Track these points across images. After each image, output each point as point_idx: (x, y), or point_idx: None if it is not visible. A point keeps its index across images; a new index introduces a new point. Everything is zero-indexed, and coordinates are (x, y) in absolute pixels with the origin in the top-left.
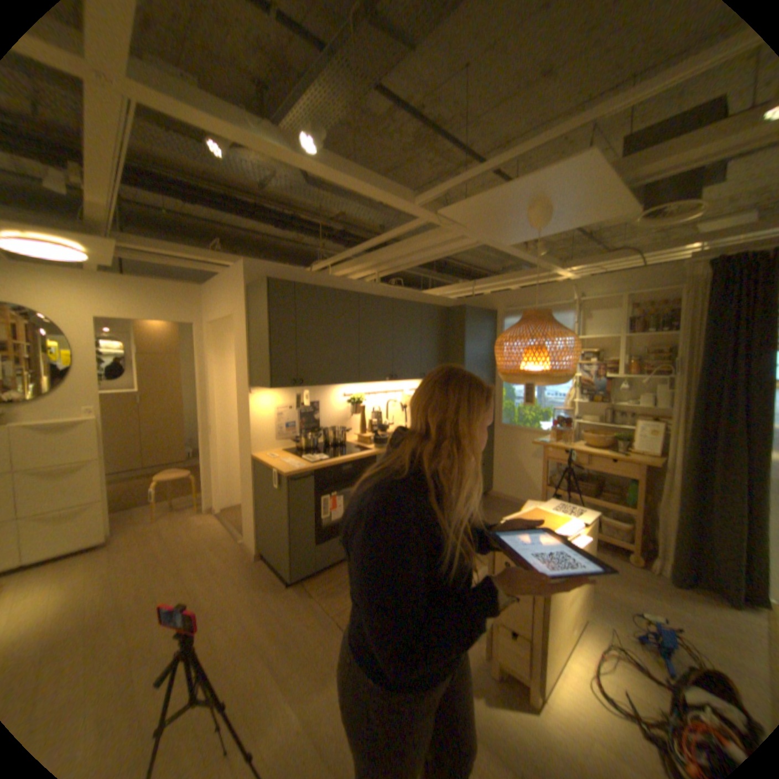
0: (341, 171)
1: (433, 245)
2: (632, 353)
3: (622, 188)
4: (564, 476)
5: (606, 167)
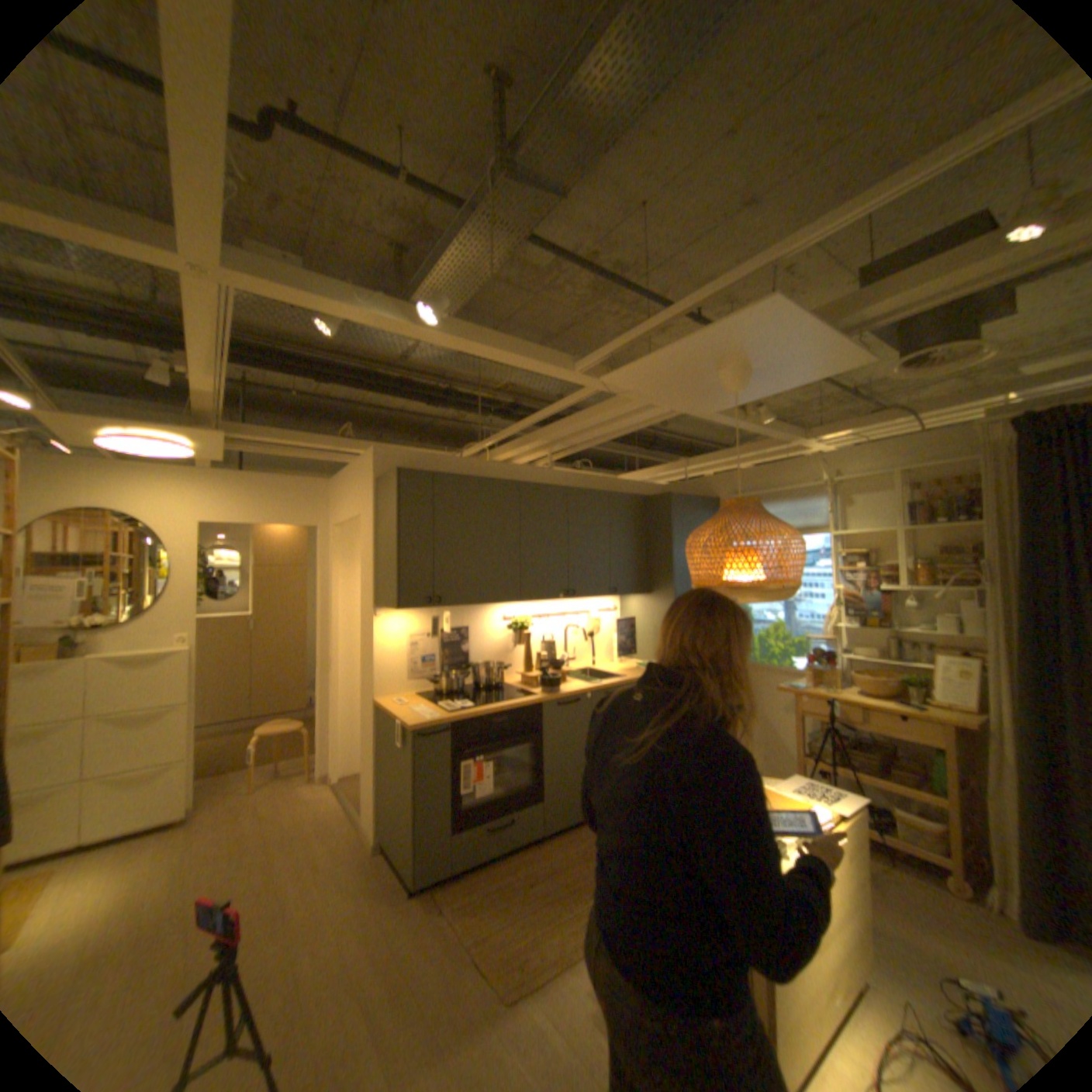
0: (473, 340)
1: (613, 419)
2: (919, 555)
3: (836, 336)
4: (832, 742)
5: (801, 314)
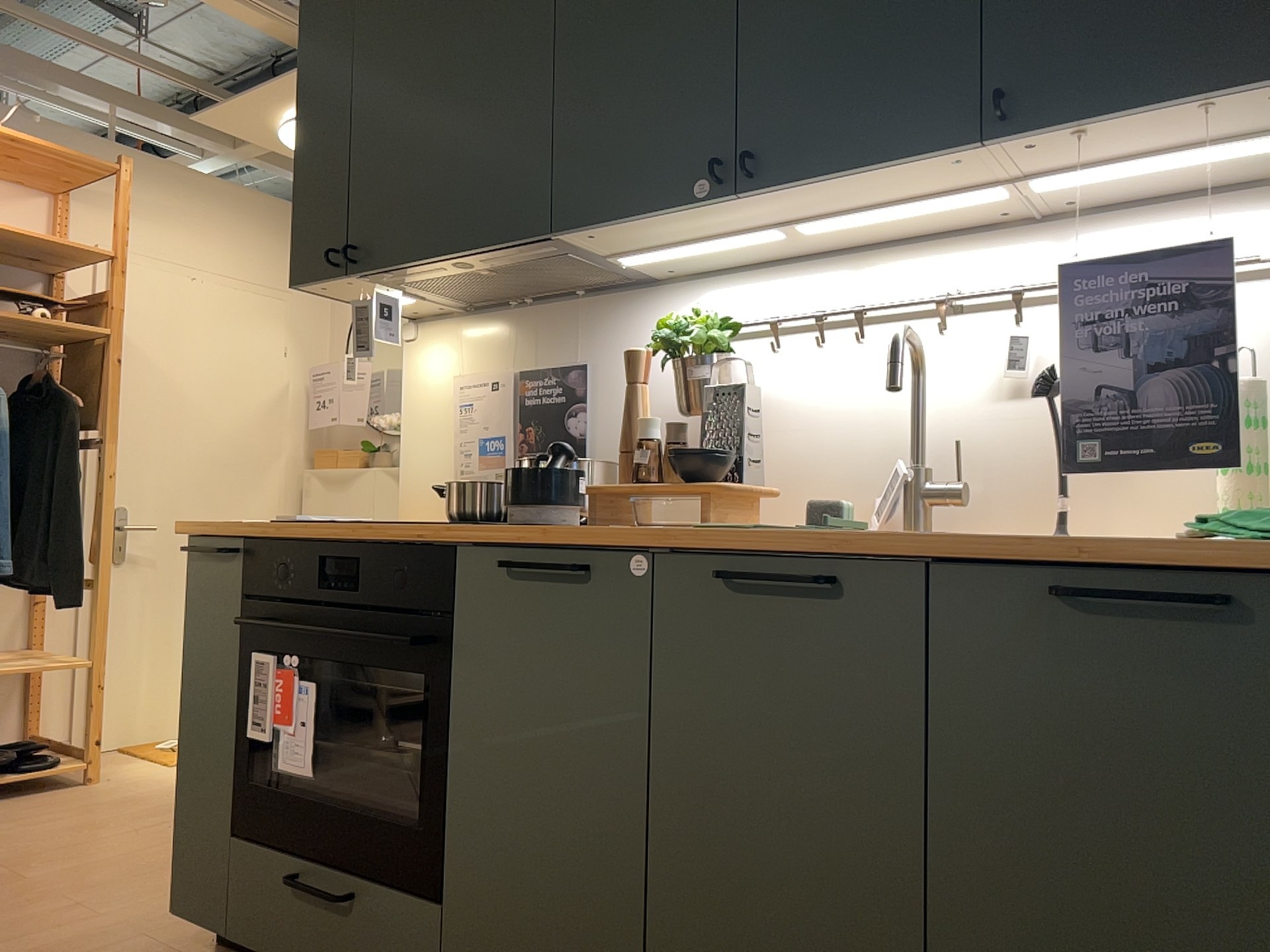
0: None
1: None
2: None
3: None
4: None
5: None
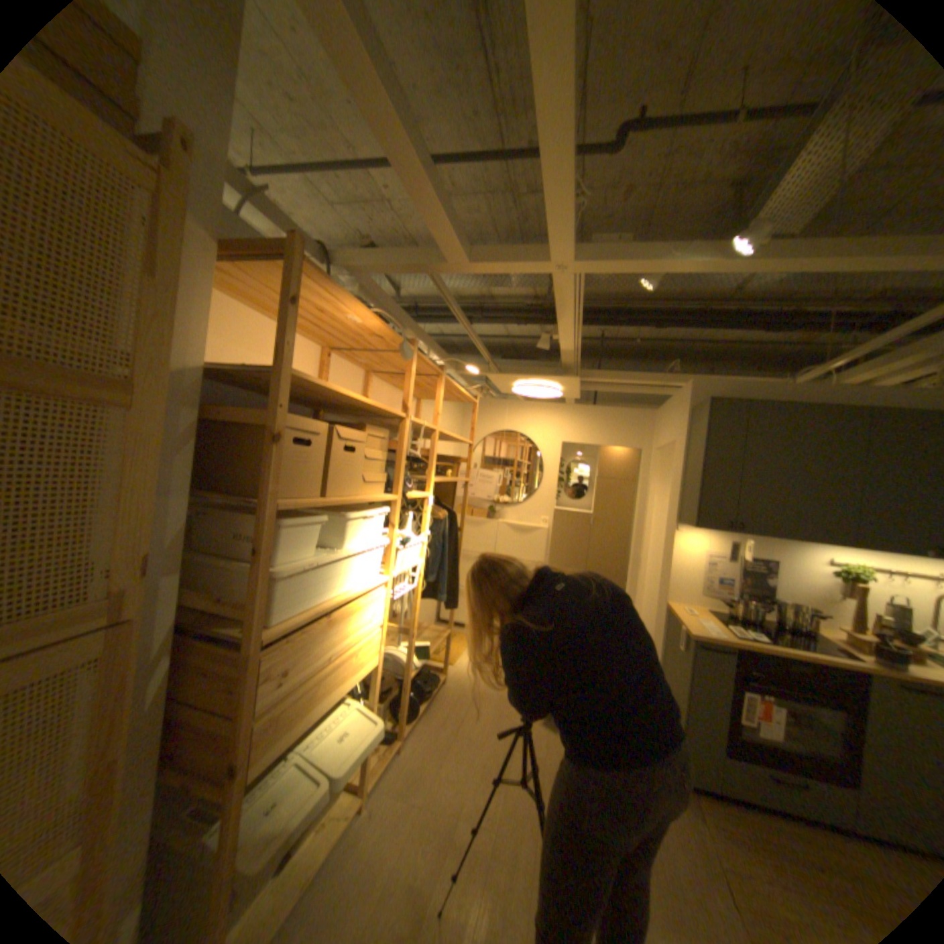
0: (801, 255)
1: None
2: None
3: None
4: None
5: None
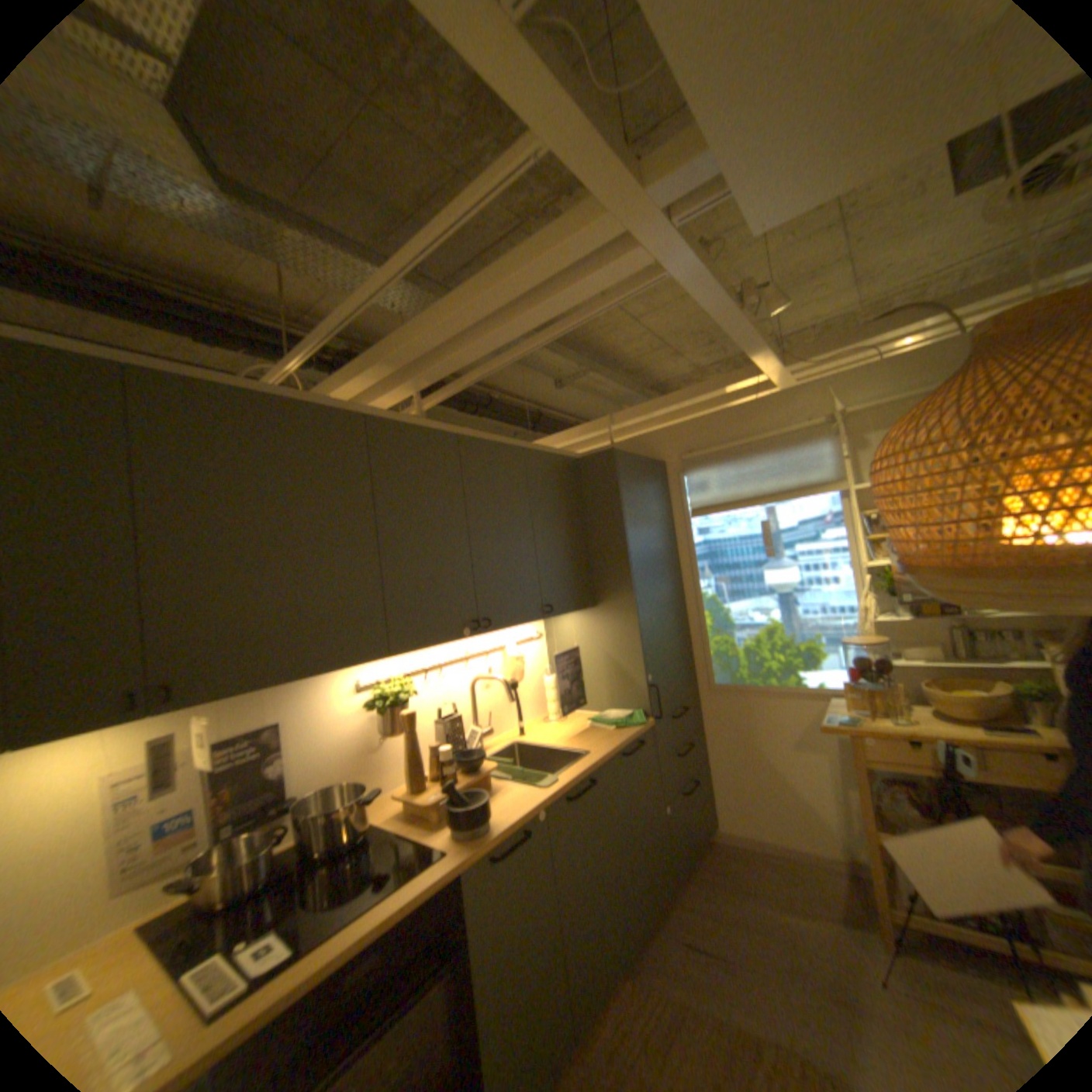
0: None
1: (548, 279)
2: None
3: None
4: (897, 794)
5: None
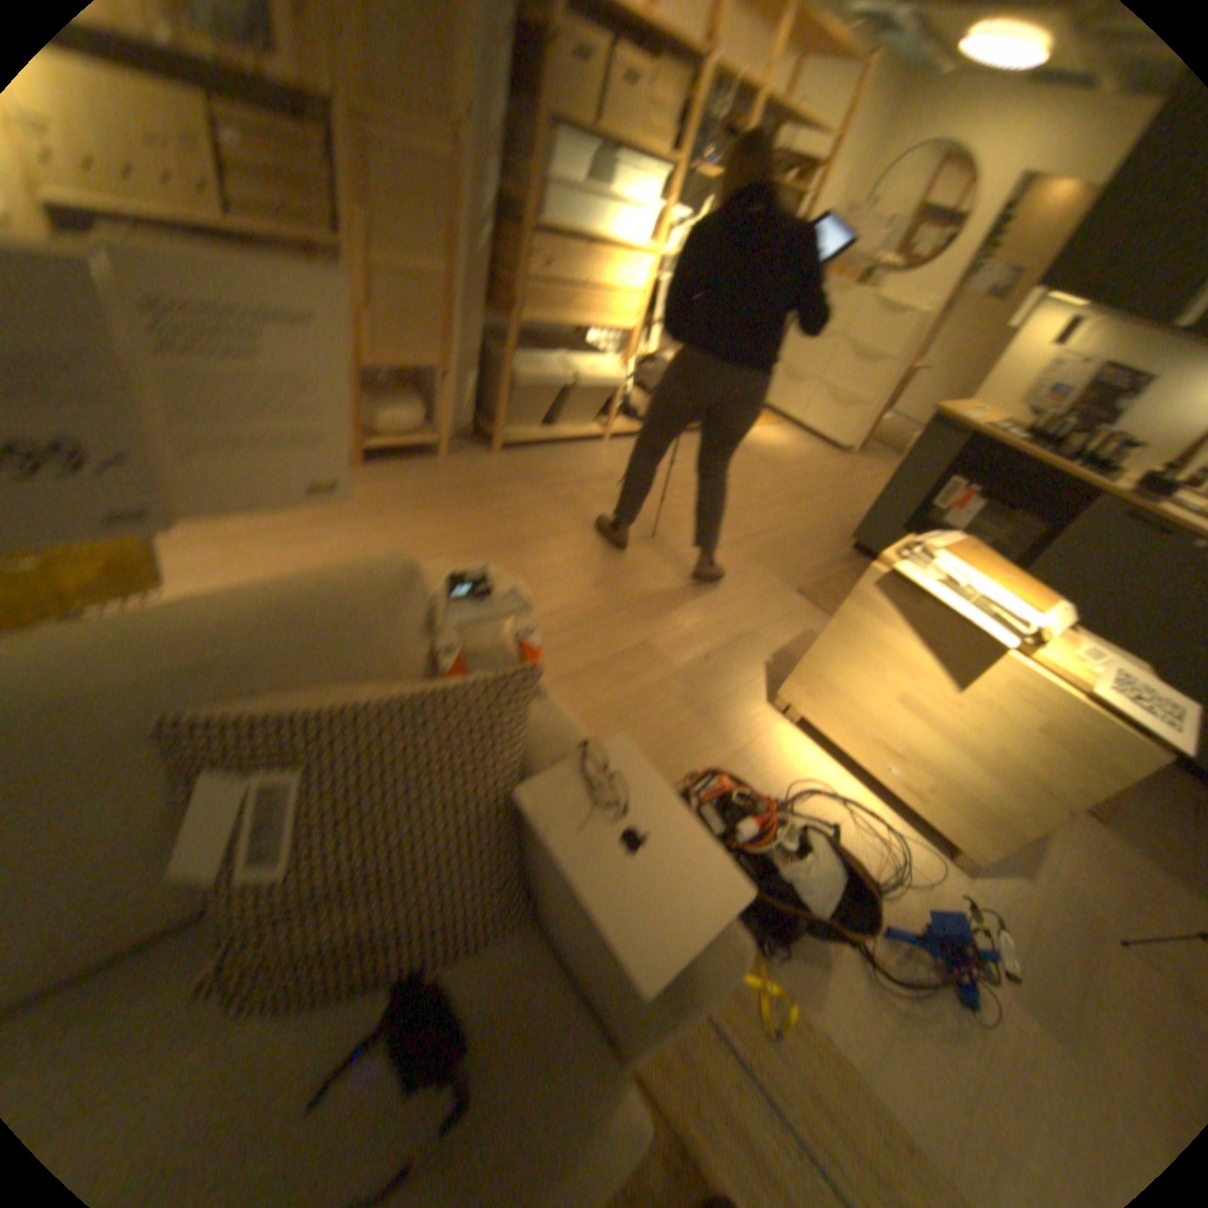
0: None
1: None
2: None
3: None
4: None
5: None
